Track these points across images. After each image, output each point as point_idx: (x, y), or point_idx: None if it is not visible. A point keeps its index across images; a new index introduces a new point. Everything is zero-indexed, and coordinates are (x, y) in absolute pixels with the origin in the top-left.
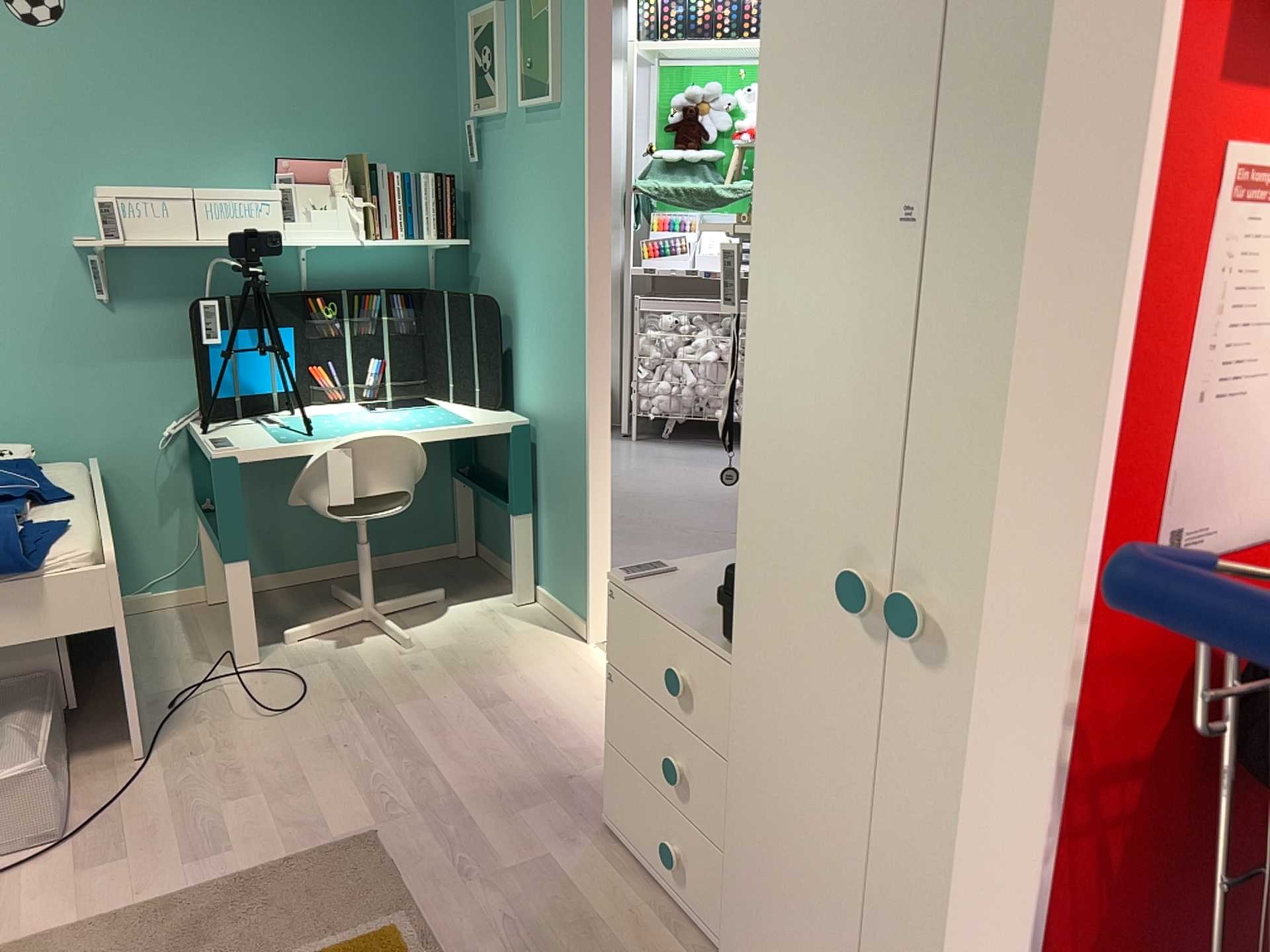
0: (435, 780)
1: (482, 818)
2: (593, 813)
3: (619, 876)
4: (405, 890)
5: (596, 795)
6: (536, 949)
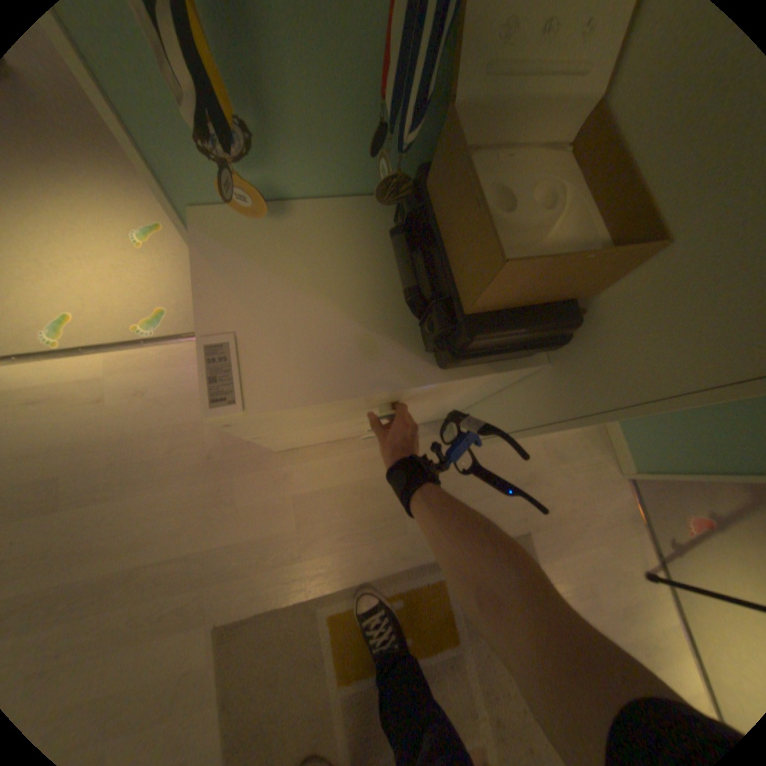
0: (160, 570)
1: (231, 537)
2: (259, 454)
3: (330, 458)
4: (293, 607)
5: (238, 445)
6: (374, 526)
